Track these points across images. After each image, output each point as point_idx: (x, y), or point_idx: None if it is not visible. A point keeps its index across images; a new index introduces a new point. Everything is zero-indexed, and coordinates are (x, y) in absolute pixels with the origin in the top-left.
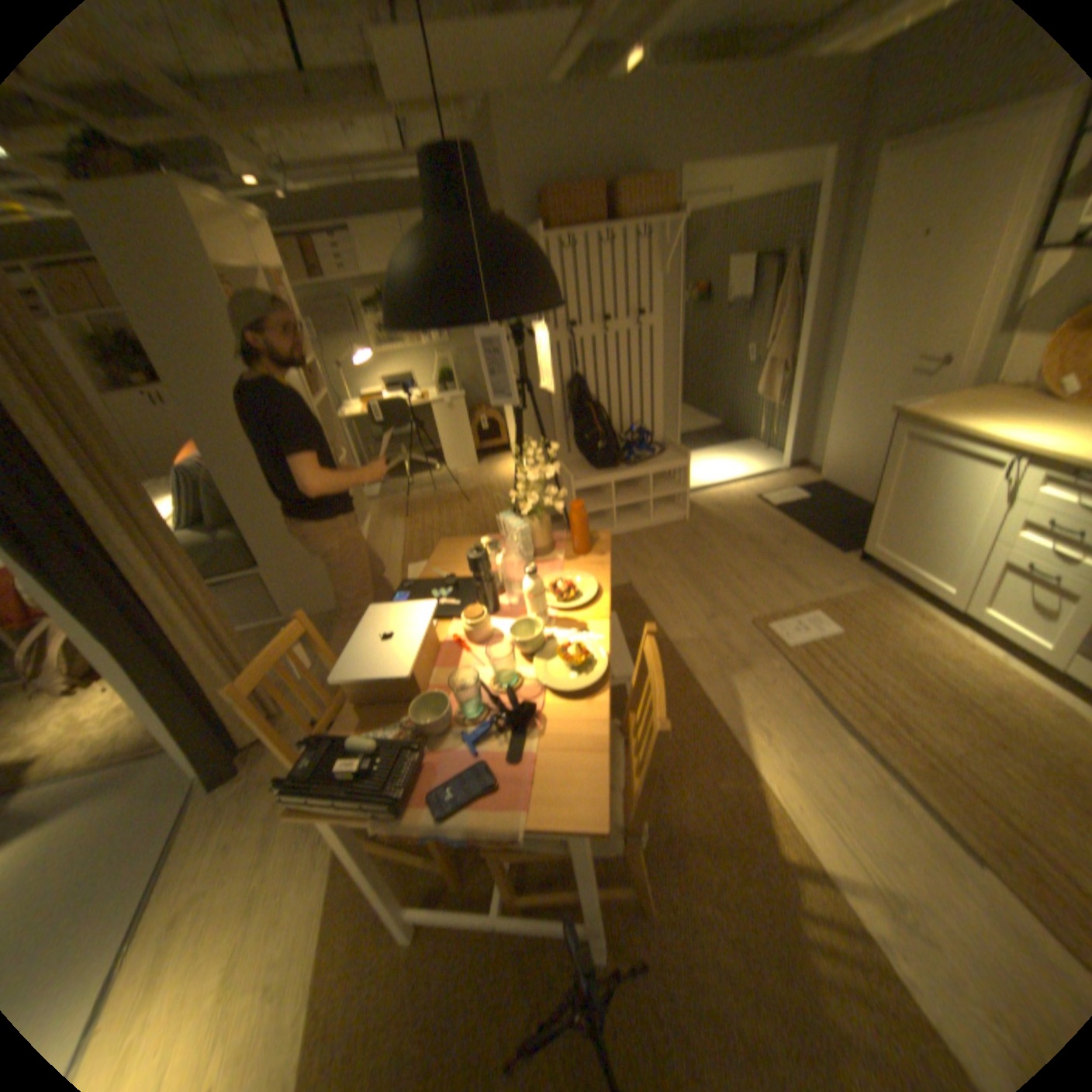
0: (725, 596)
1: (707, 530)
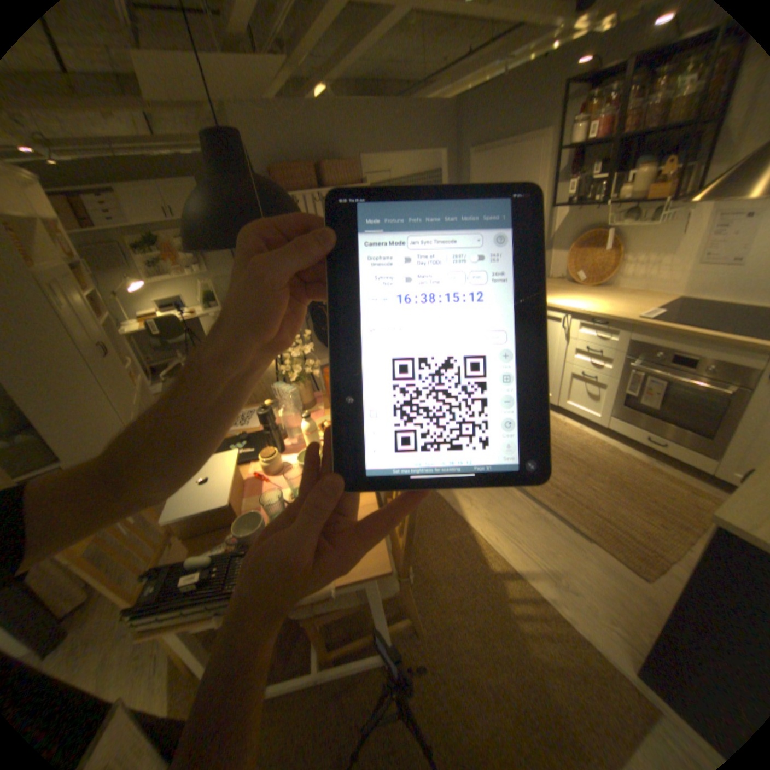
0: None
1: None
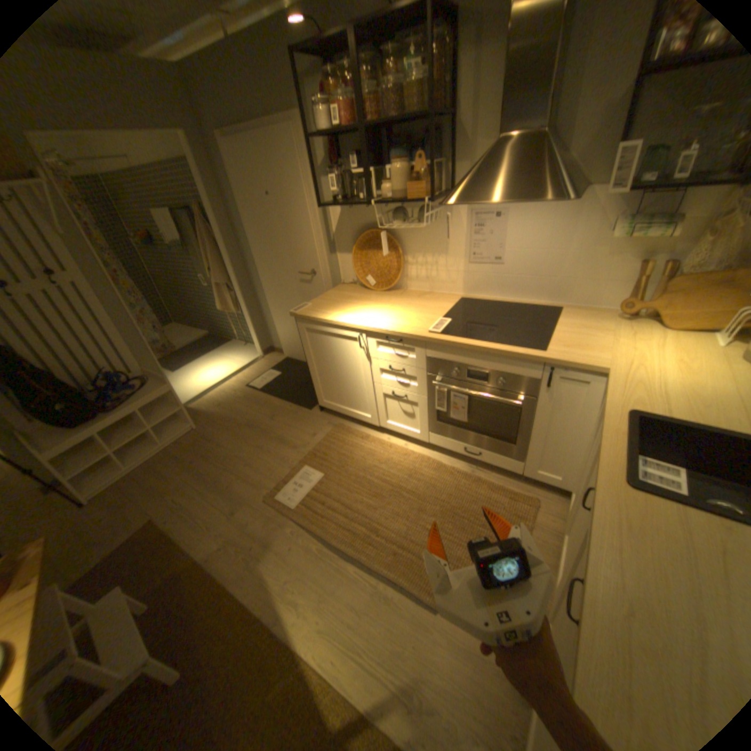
0: (238, 486)
1: (214, 429)
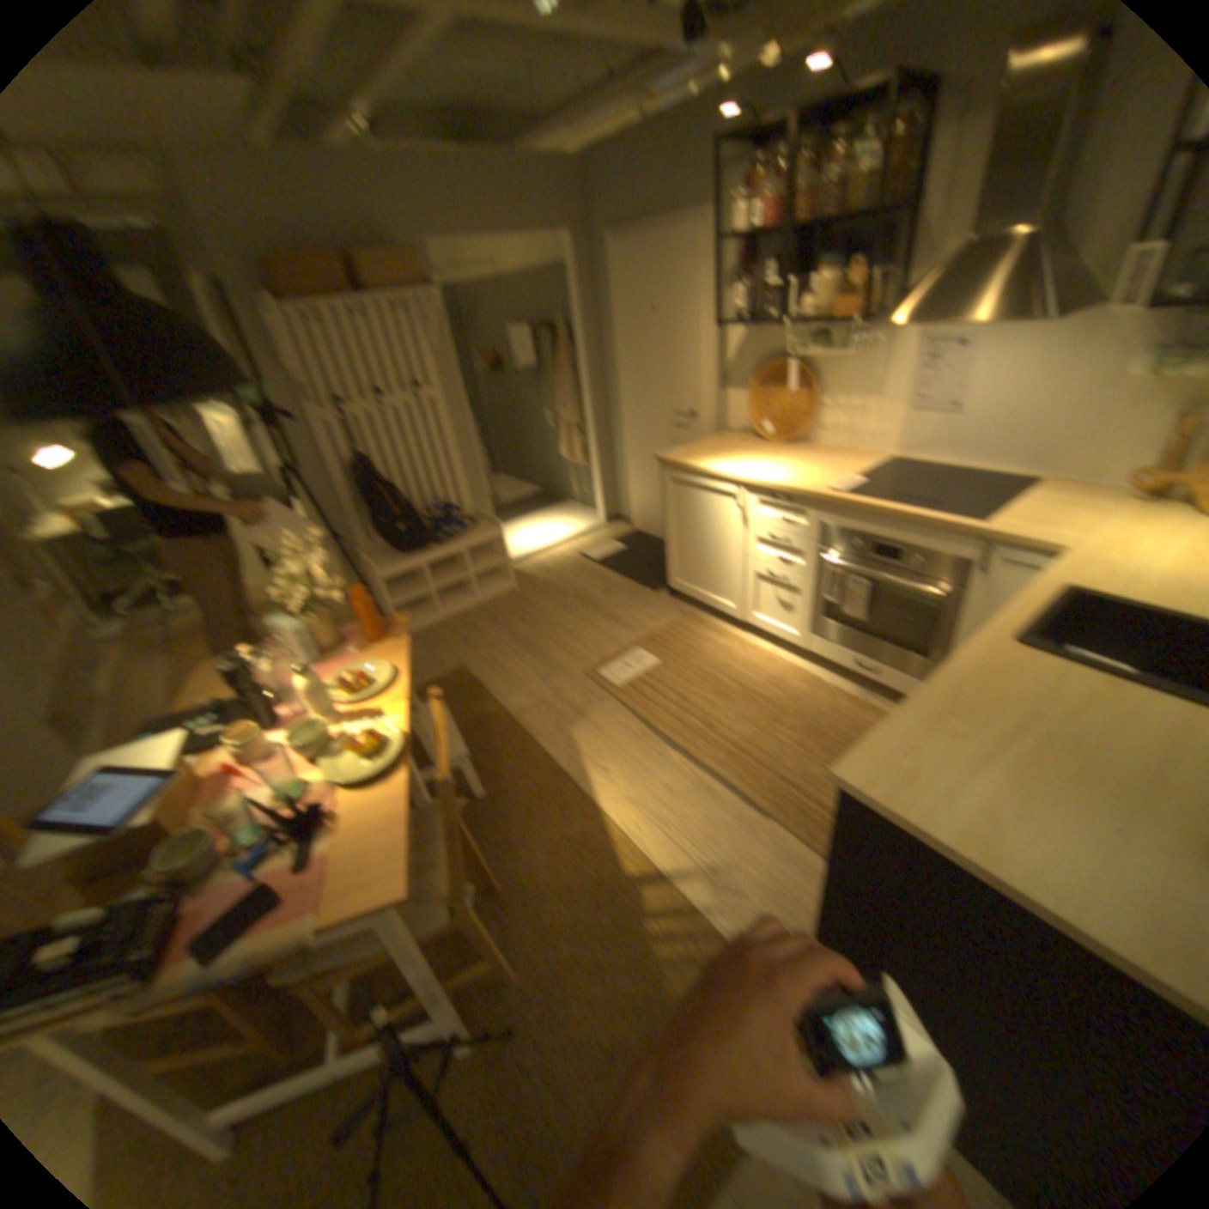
0: (560, 656)
1: (539, 596)
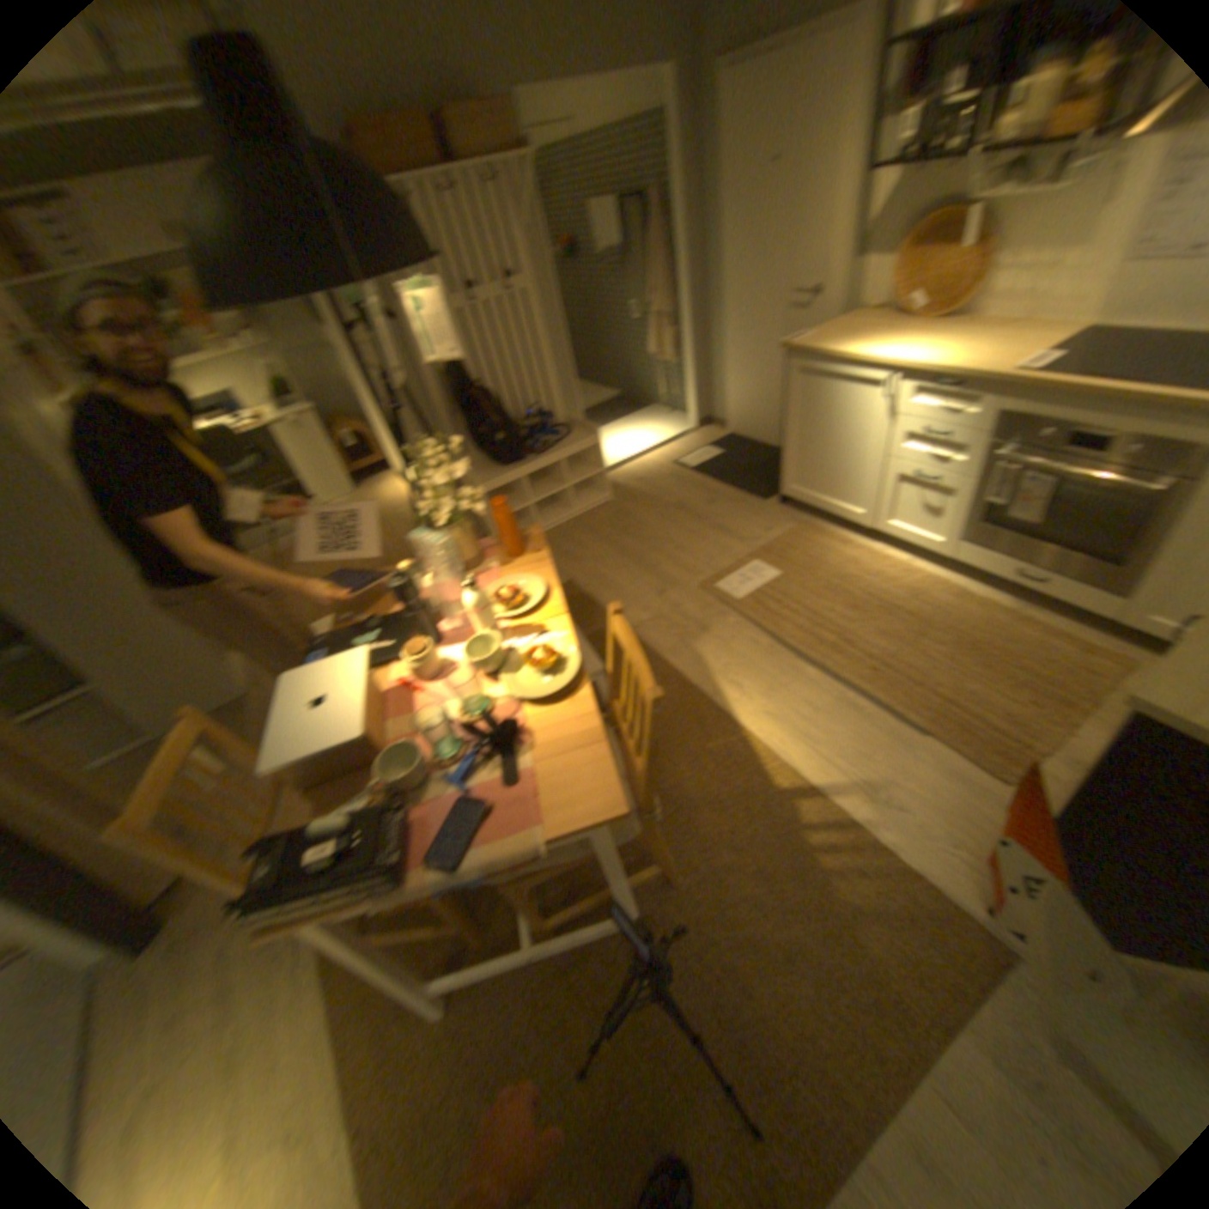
0: (670, 566)
1: (636, 505)
